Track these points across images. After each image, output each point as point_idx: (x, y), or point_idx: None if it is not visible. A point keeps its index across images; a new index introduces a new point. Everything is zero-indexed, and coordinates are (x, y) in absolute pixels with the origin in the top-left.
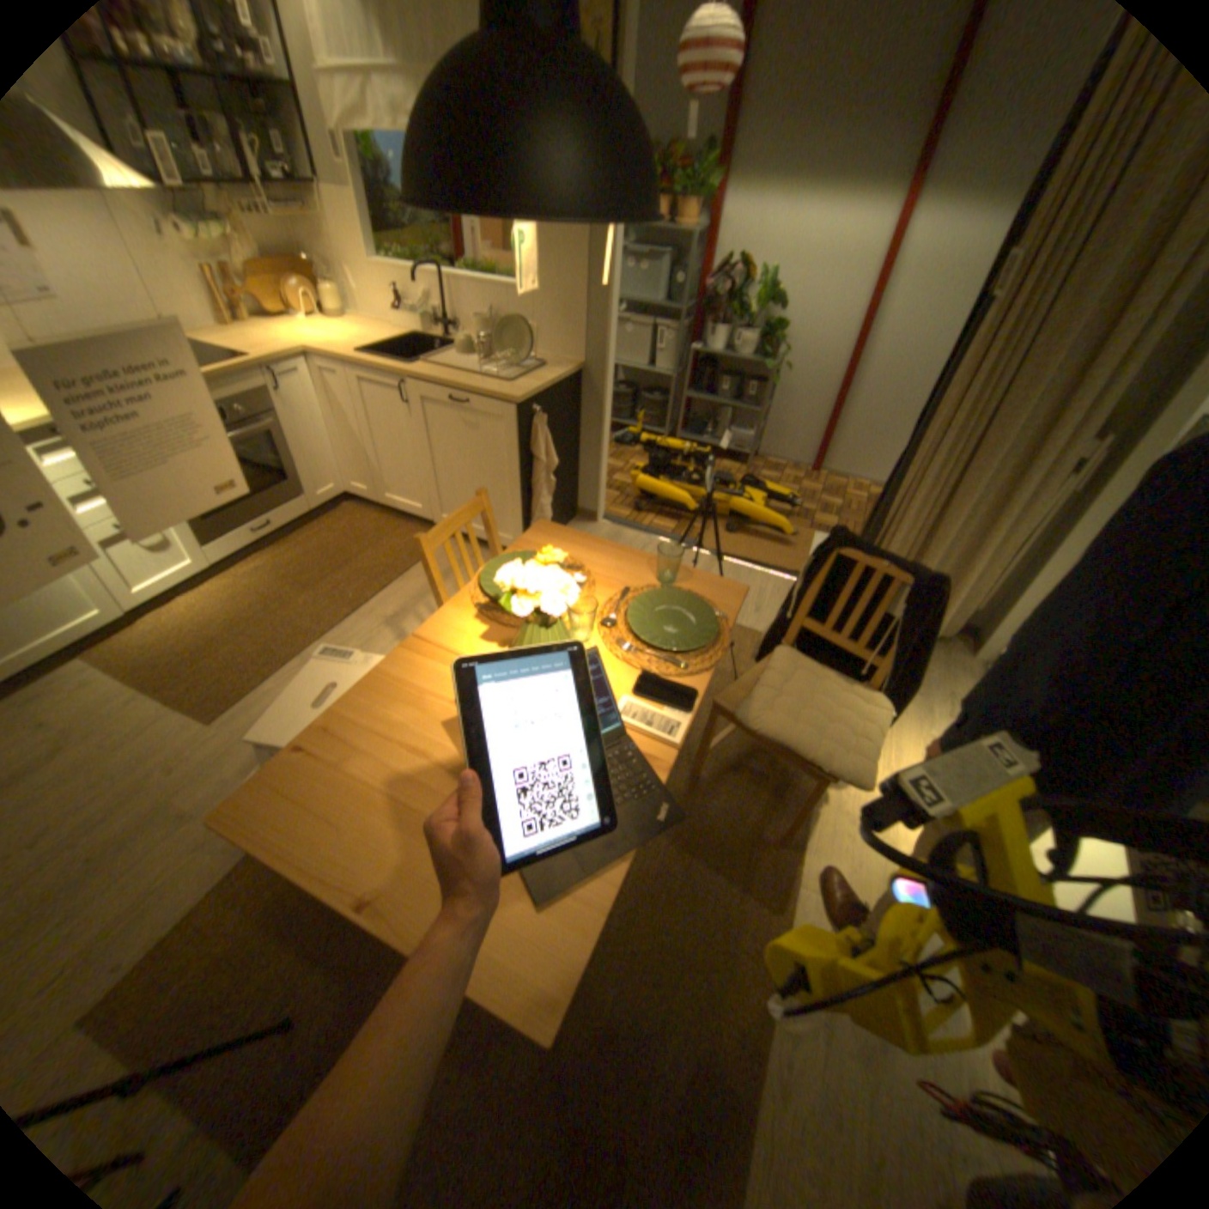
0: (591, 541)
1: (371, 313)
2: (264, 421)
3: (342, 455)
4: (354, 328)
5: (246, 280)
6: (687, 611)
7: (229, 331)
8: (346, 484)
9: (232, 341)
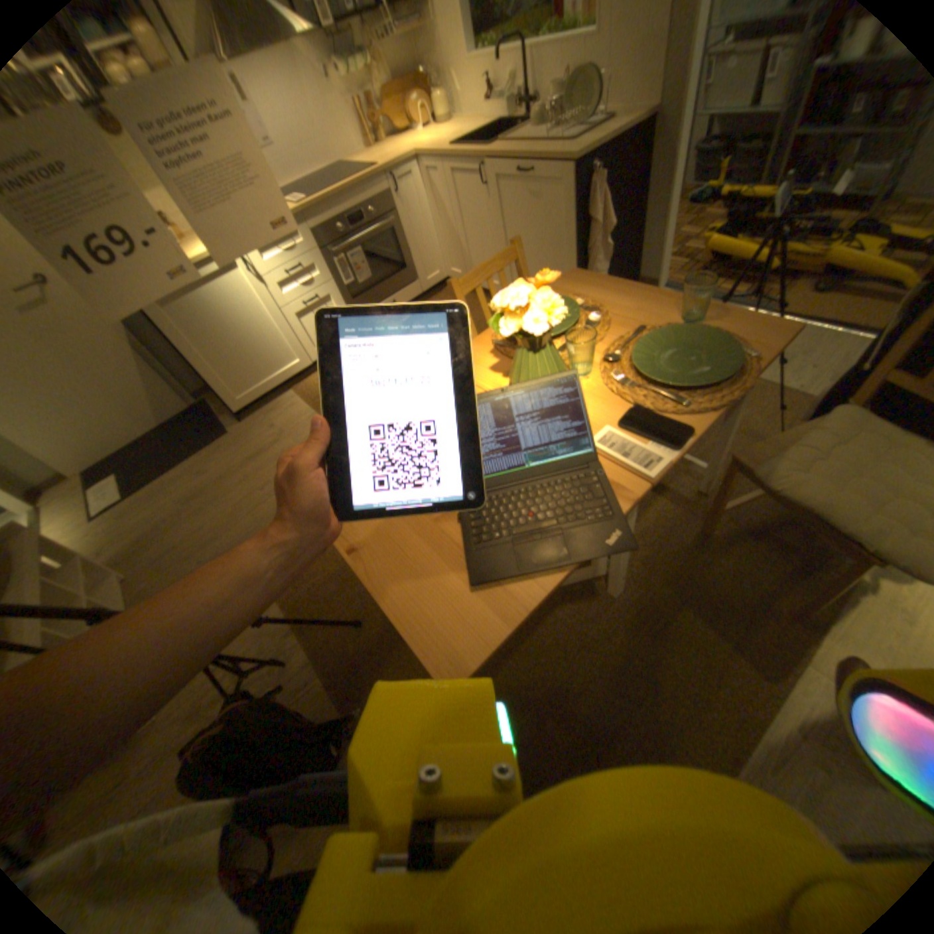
0: (619, 285)
1: (472, 108)
2: (388, 216)
3: (444, 243)
4: (455, 125)
5: (383, 101)
6: (710, 351)
7: (371, 147)
8: (447, 269)
9: (370, 154)
